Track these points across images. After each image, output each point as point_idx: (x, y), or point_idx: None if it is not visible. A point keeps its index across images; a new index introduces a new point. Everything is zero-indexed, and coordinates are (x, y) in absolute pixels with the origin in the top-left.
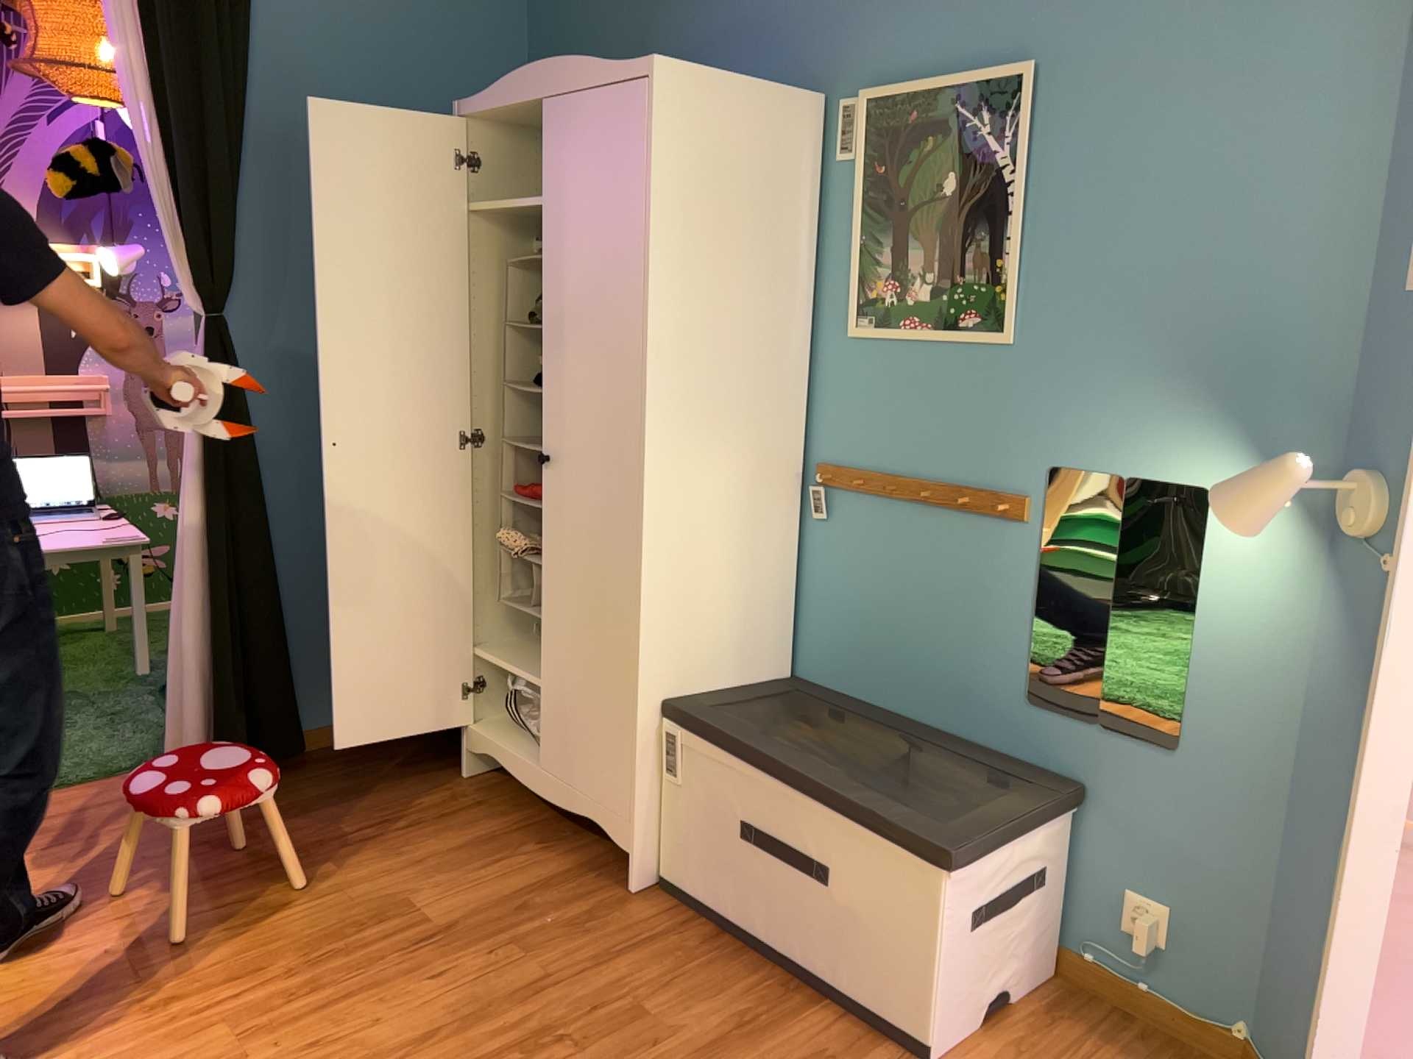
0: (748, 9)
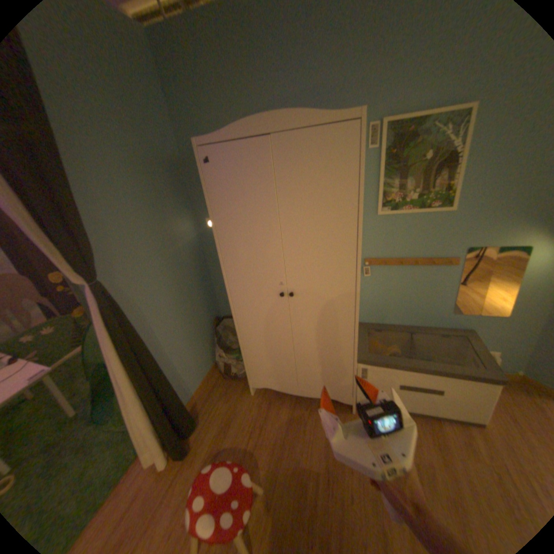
0: (311, 80)
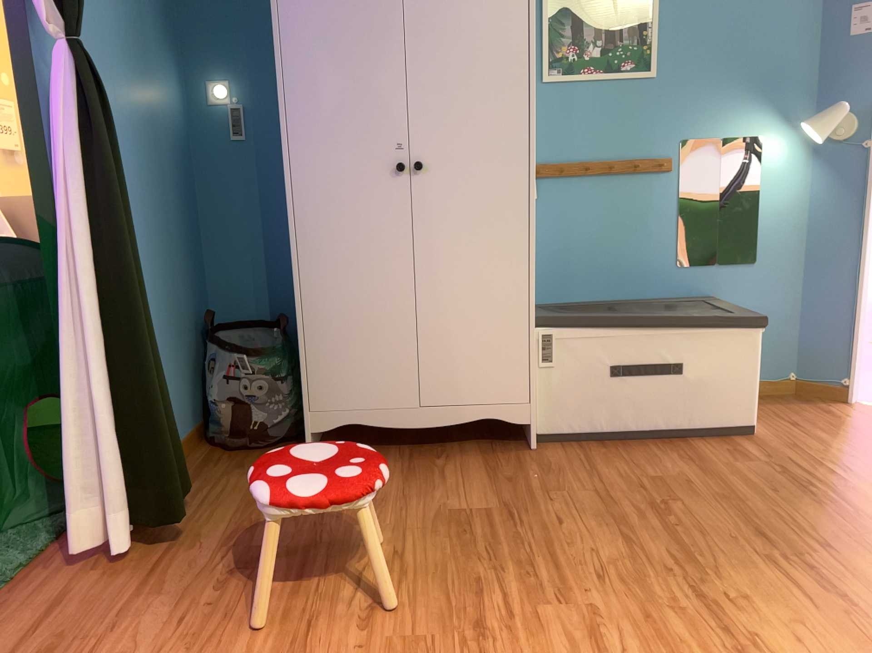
0: None
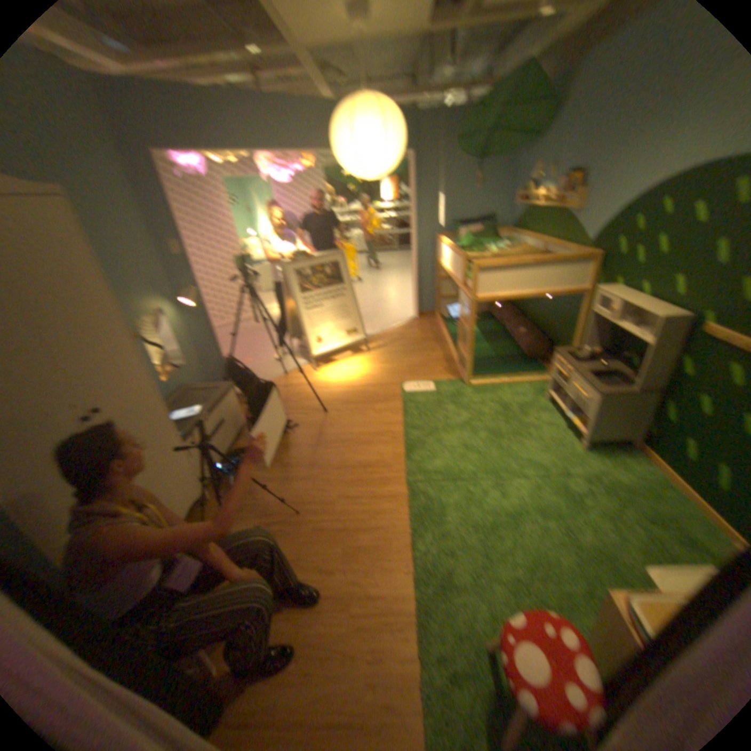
0: None
